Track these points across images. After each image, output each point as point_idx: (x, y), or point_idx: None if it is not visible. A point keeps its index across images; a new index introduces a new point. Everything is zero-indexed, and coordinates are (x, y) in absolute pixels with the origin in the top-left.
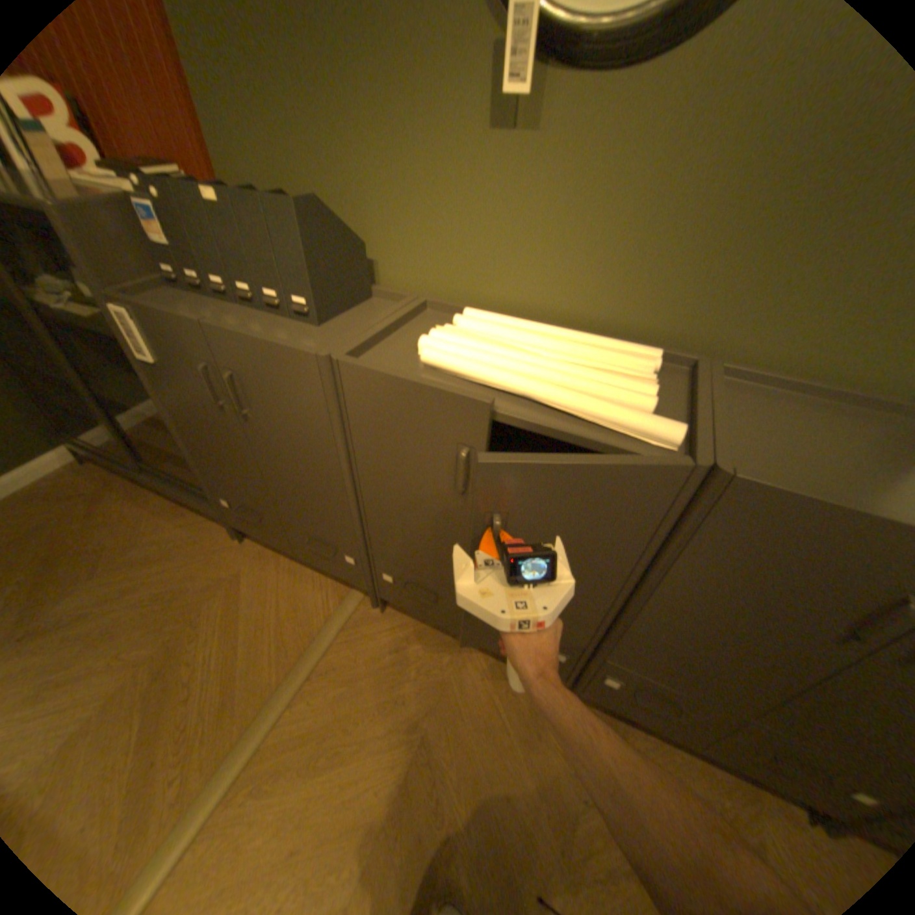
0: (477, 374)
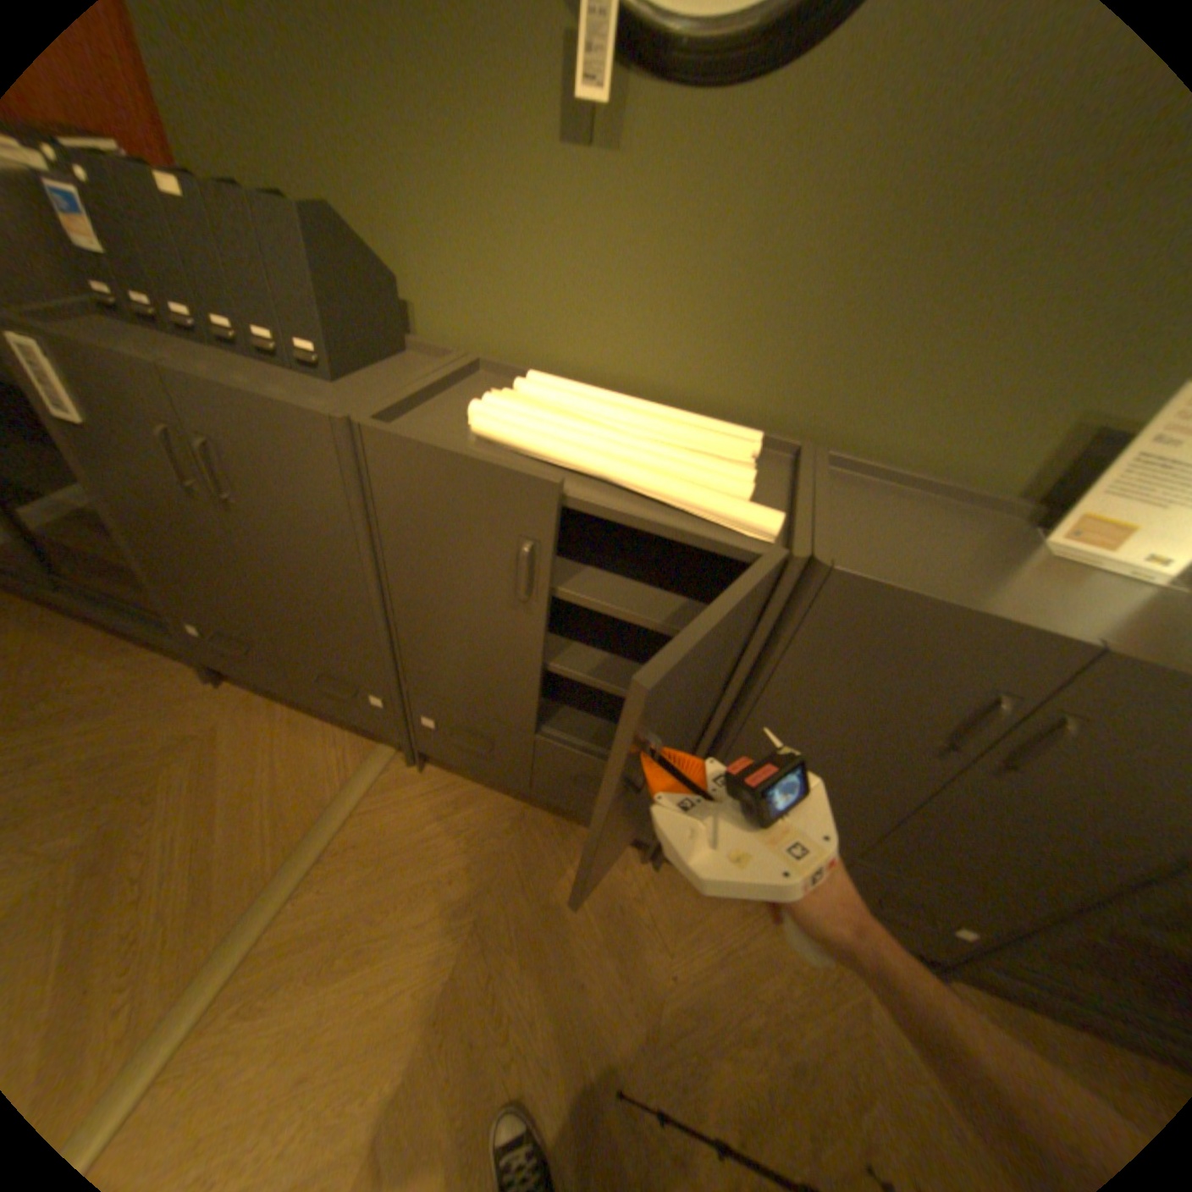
0: (544, 450)
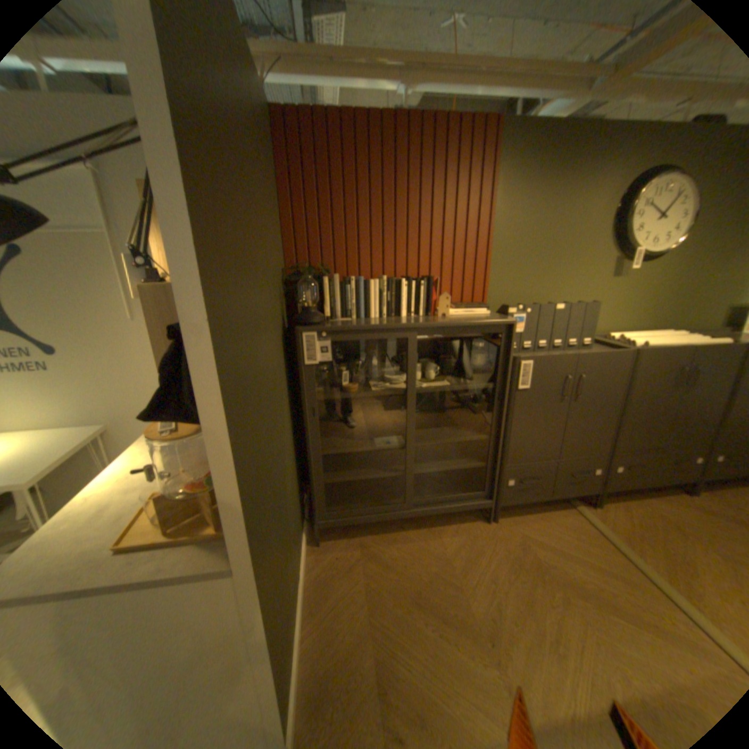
0: (671, 344)
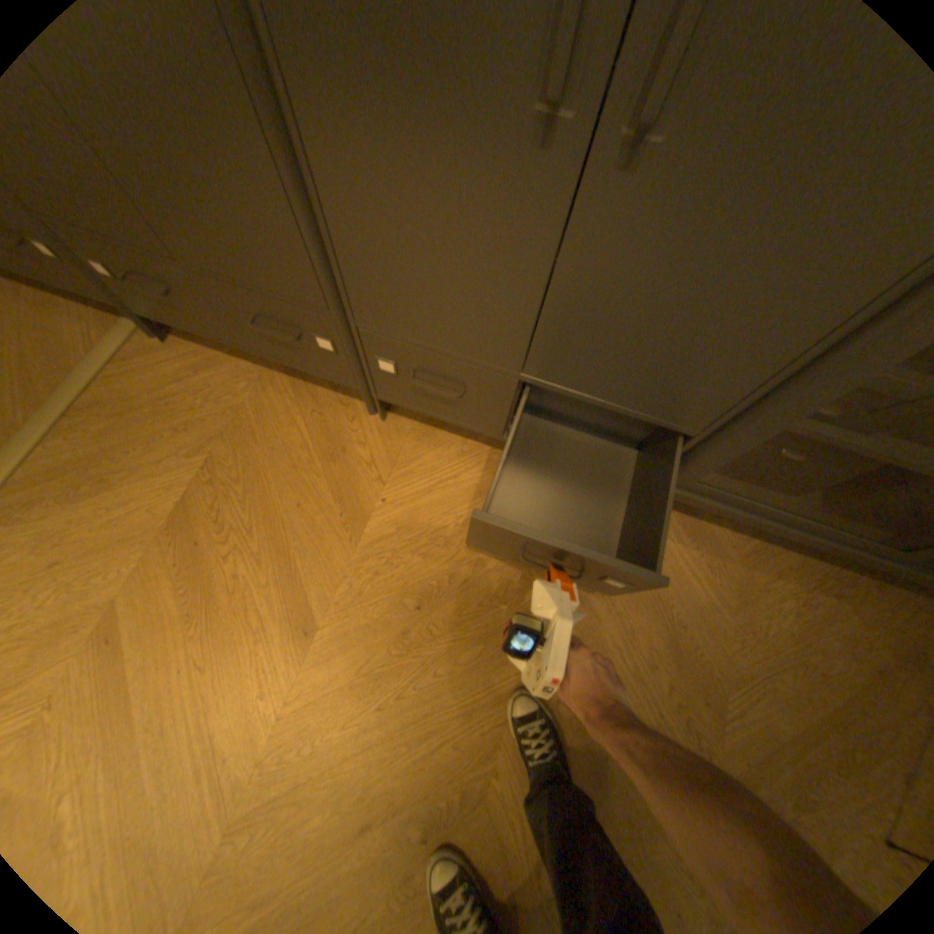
0: None
